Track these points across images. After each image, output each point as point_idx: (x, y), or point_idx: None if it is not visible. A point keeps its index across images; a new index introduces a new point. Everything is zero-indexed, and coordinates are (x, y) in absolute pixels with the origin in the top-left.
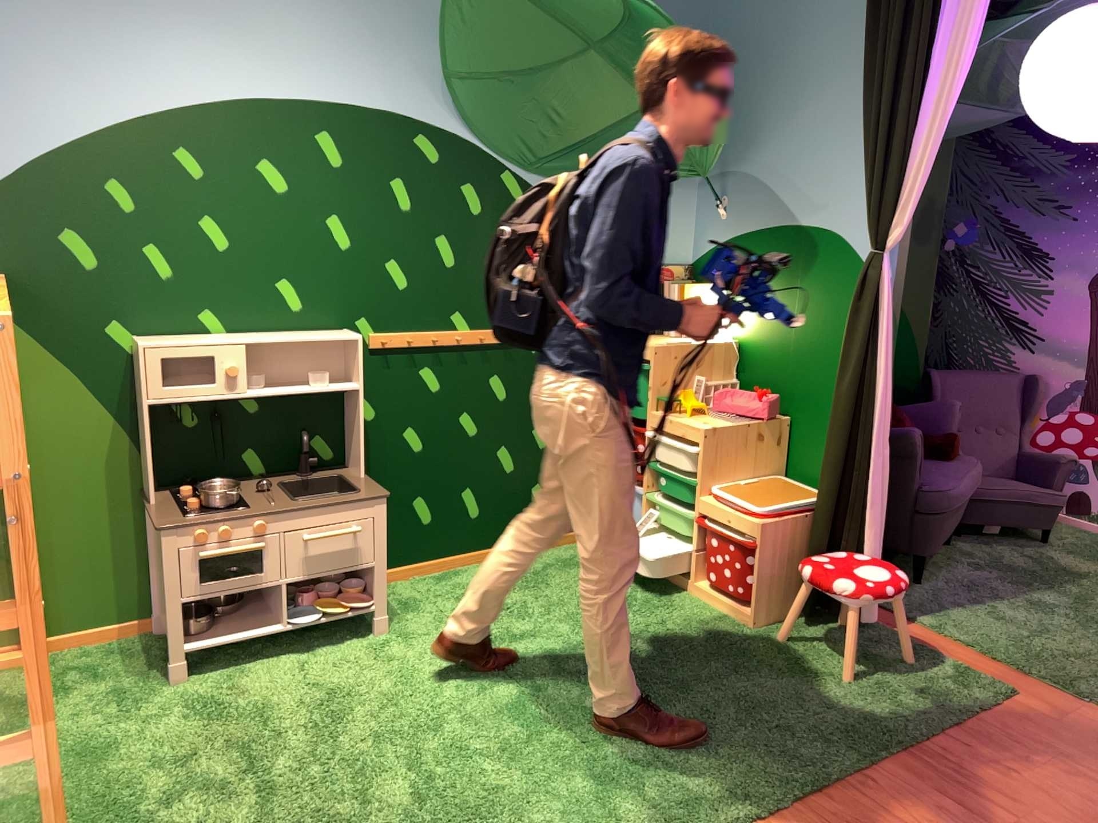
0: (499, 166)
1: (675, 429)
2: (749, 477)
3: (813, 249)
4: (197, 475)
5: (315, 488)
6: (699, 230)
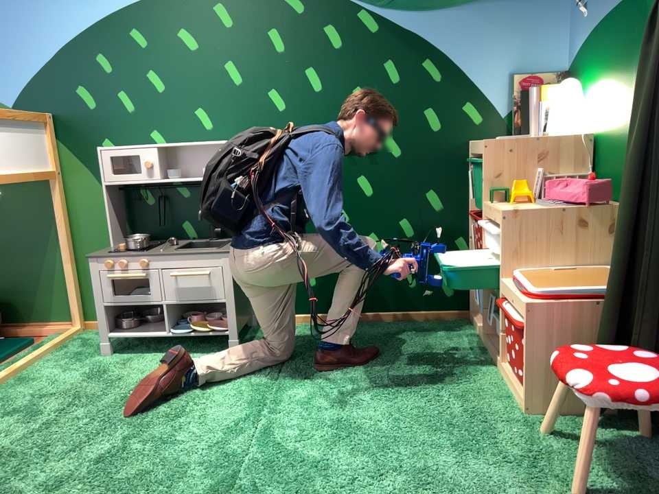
0: (353, 3)
1: (493, 215)
2: (570, 266)
3: (652, 2)
4: (151, 235)
5: (210, 248)
6: (572, 32)
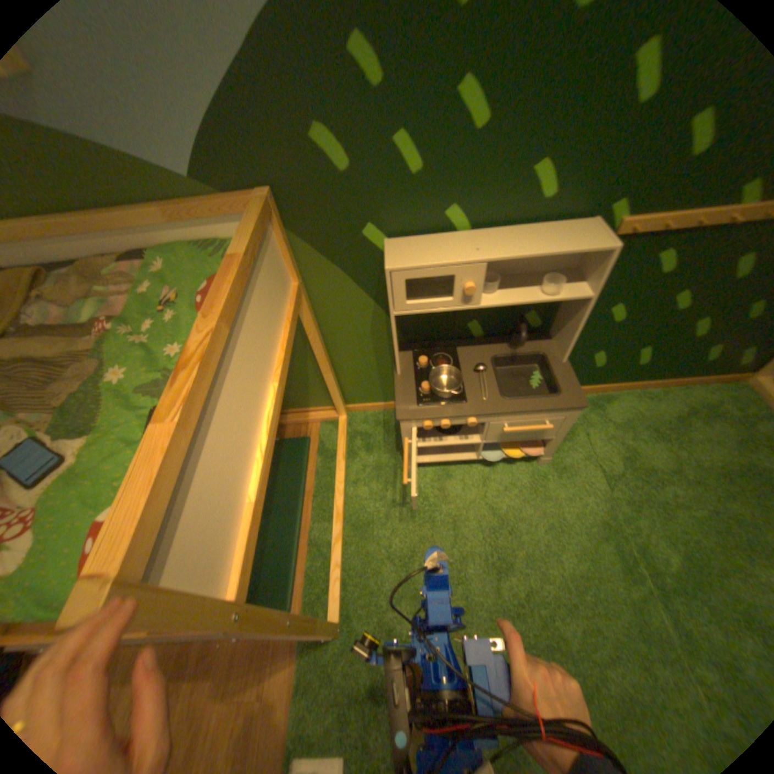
0: None
1: None
2: None
3: None
4: (426, 337)
5: (516, 362)
6: None
